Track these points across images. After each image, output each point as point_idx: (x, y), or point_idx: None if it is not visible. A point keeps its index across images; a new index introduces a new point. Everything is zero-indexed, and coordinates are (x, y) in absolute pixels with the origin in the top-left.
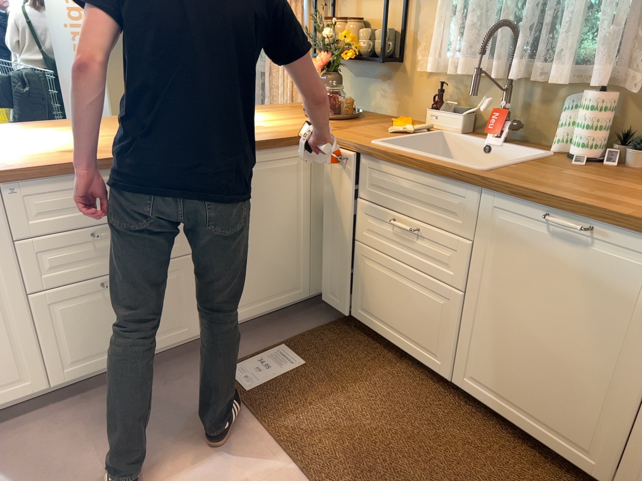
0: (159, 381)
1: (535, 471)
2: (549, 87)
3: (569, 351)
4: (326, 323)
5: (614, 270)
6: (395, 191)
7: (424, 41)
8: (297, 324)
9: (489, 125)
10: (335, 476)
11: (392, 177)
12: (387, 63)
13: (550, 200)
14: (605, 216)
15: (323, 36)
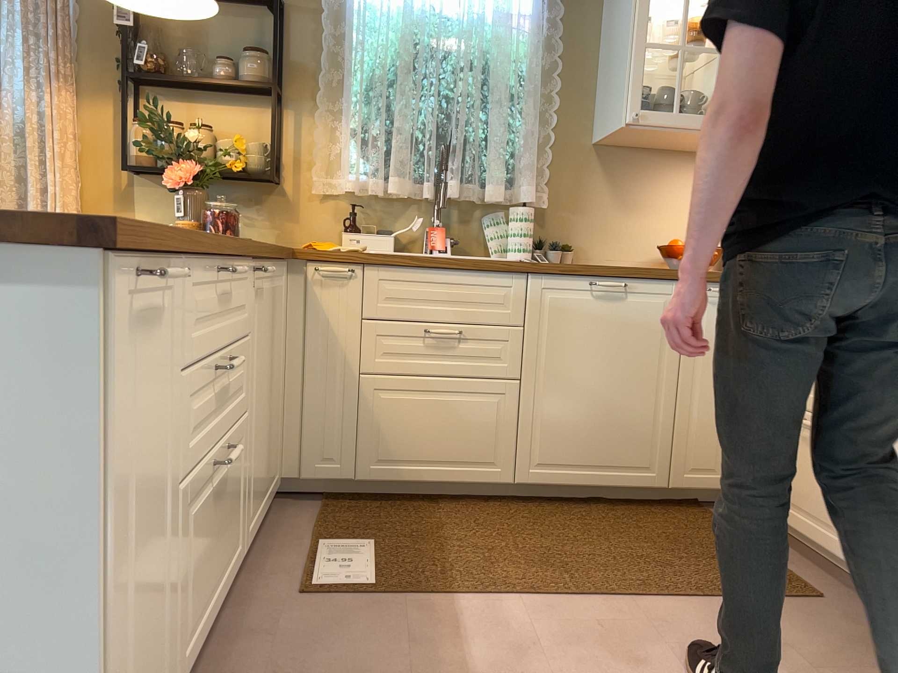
0: (251, 642)
1: (619, 513)
2: (467, 206)
3: (624, 389)
4: (317, 510)
5: (645, 310)
6: (422, 299)
7: (320, 159)
8: (289, 523)
9: (432, 239)
10: (556, 583)
11: (416, 284)
12: (256, 184)
13: (595, 268)
14: (636, 271)
15: (178, 139)
